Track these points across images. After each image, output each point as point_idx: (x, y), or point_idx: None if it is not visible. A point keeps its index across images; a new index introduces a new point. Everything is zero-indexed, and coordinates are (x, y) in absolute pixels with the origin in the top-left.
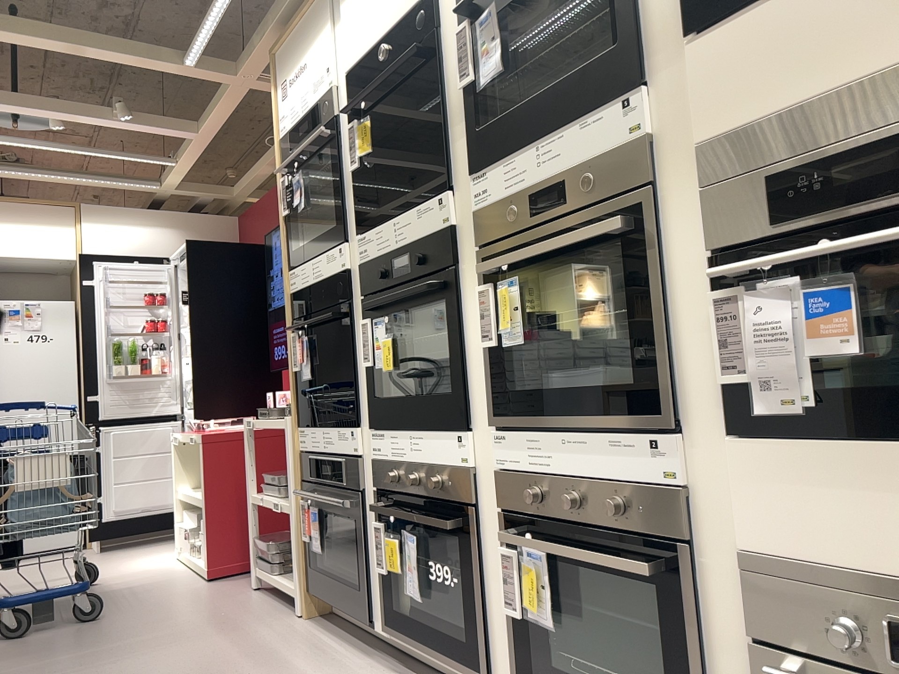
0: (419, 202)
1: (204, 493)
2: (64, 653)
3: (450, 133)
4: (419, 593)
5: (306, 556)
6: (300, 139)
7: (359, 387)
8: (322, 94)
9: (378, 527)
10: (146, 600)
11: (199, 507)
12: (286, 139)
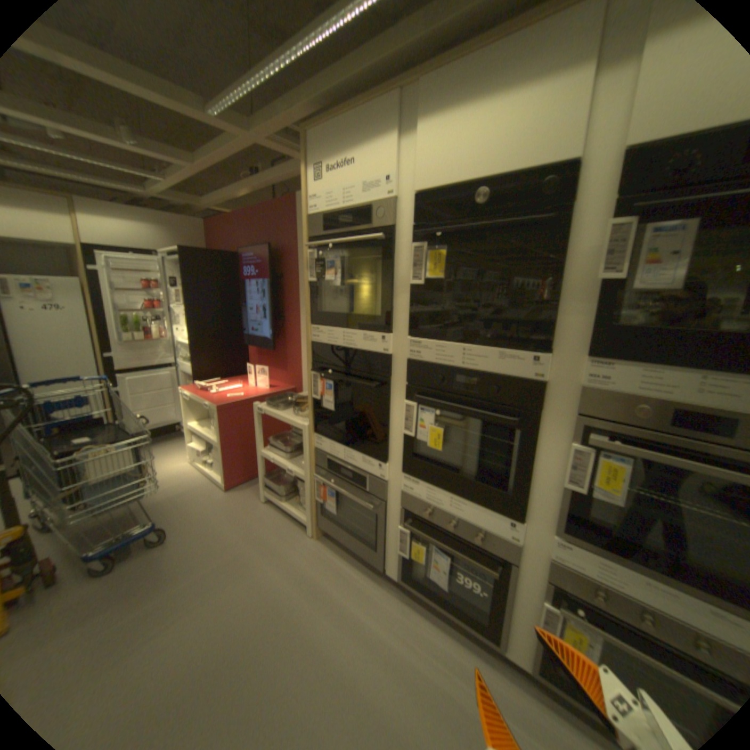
0: (503, 346)
1: (220, 443)
2: (156, 594)
3: (563, 305)
4: (447, 588)
5: (318, 508)
6: (339, 226)
7: (391, 439)
8: (376, 197)
9: (405, 532)
10: (190, 518)
11: (212, 445)
12: (318, 218)
